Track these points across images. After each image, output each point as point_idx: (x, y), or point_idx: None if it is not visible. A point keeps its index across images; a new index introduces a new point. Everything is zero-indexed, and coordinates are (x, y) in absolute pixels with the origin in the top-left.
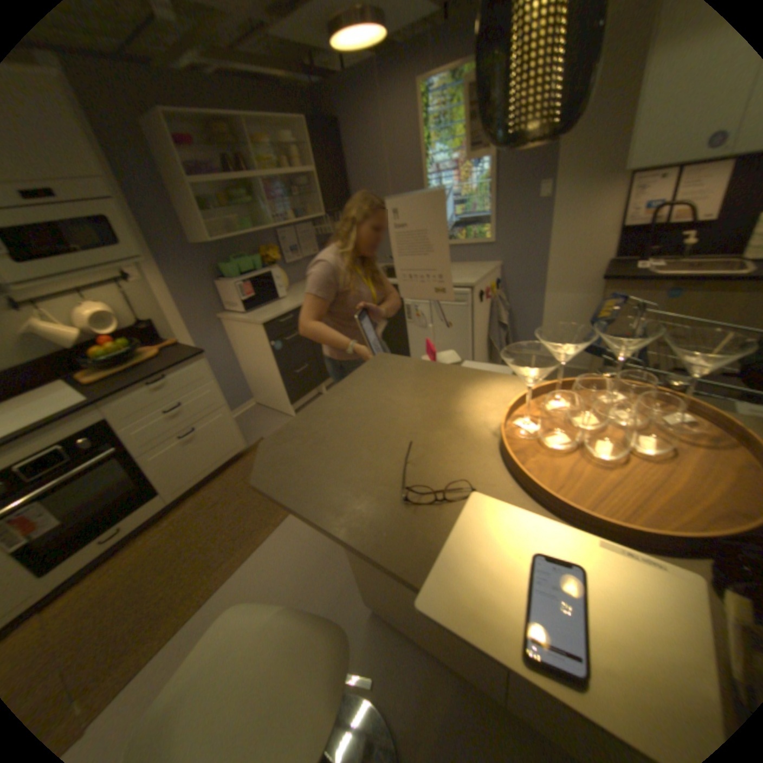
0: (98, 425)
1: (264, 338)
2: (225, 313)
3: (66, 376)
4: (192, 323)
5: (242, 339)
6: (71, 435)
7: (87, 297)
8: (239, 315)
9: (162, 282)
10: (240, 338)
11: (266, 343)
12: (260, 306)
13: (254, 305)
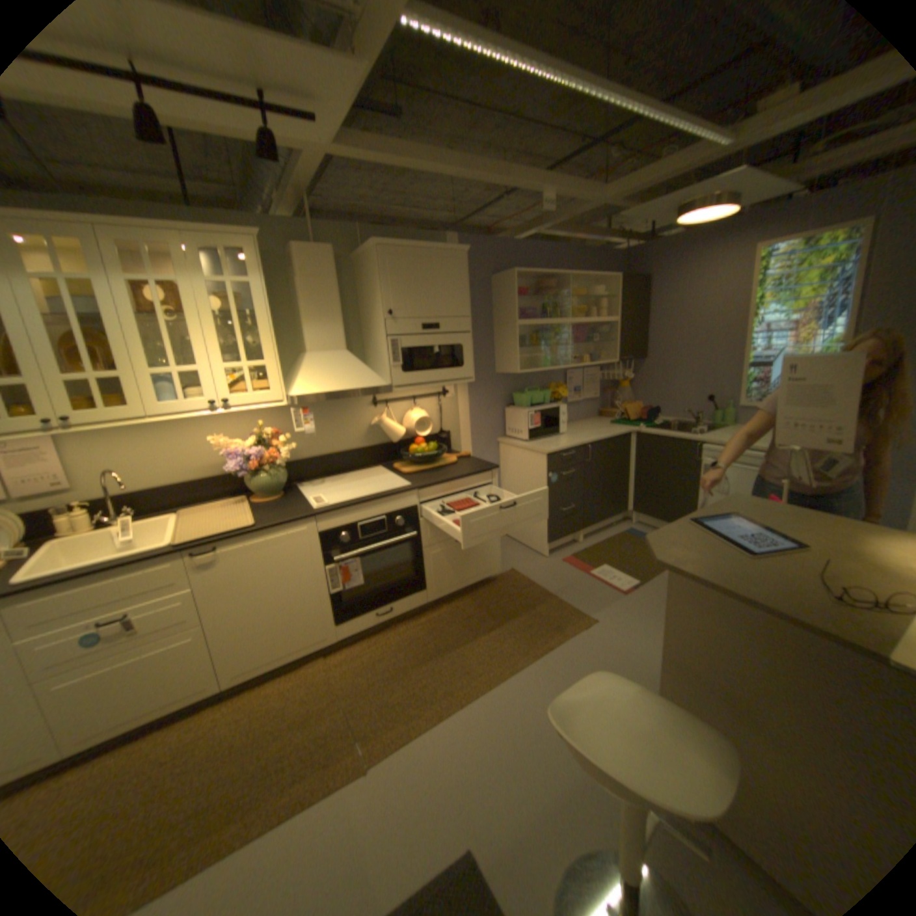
0: (413, 509)
1: (544, 468)
2: (506, 439)
3: (388, 465)
4: (478, 443)
5: (517, 466)
6: (395, 511)
7: (419, 405)
8: (522, 443)
9: (468, 402)
10: (515, 465)
11: (545, 474)
12: (542, 438)
13: (538, 435)
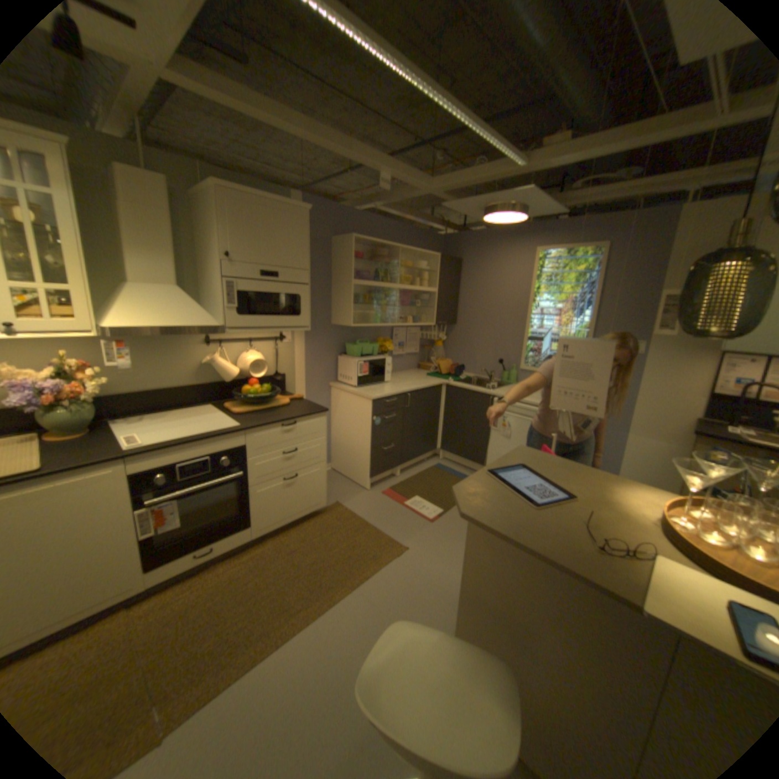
0: (241, 449)
1: (370, 412)
2: (338, 384)
3: (219, 404)
4: (312, 386)
5: (347, 409)
6: (221, 451)
7: (256, 348)
8: (352, 389)
9: (305, 349)
10: (345, 408)
11: (370, 417)
12: (369, 385)
13: (366, 383)
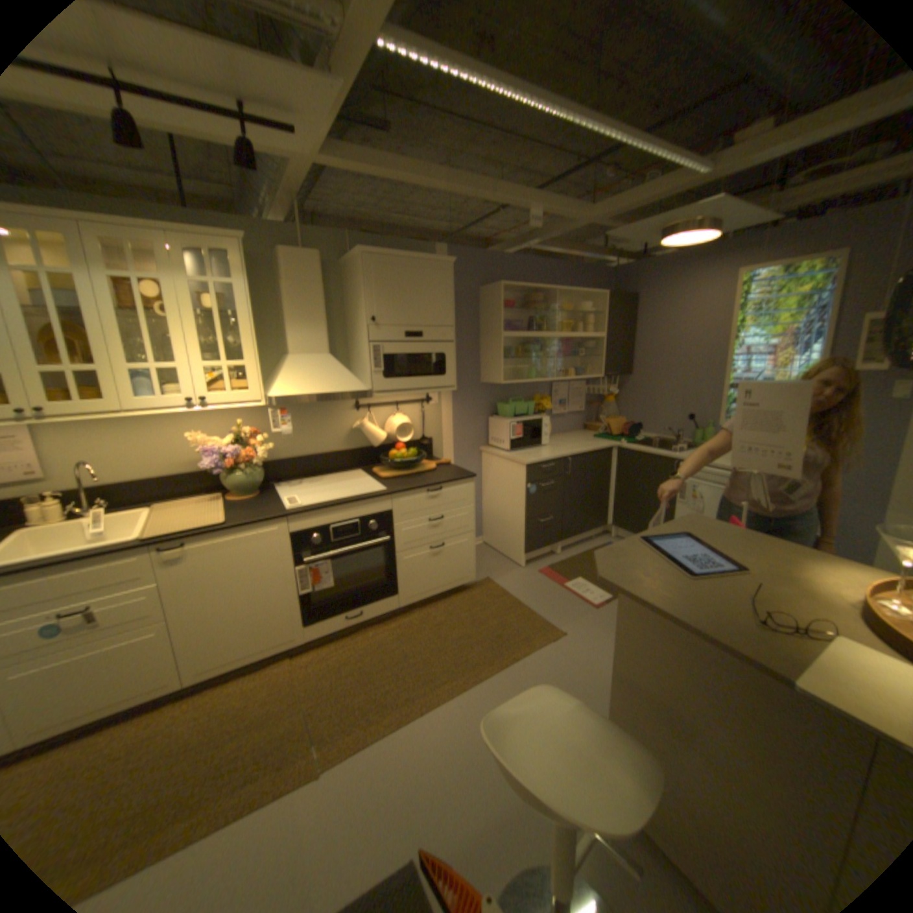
0: (387, 514)
1: (523, 479)
2: (489, 448)
3: (367, 469)
4: (460, 451)
5: (498, 475)
6: (369, 515)
7: (402, 411)
8: (504, 453)
9: (452, 411)
10: (495, 474)
11: (523, 485)
12: (523, 449)
13: (519, 446)
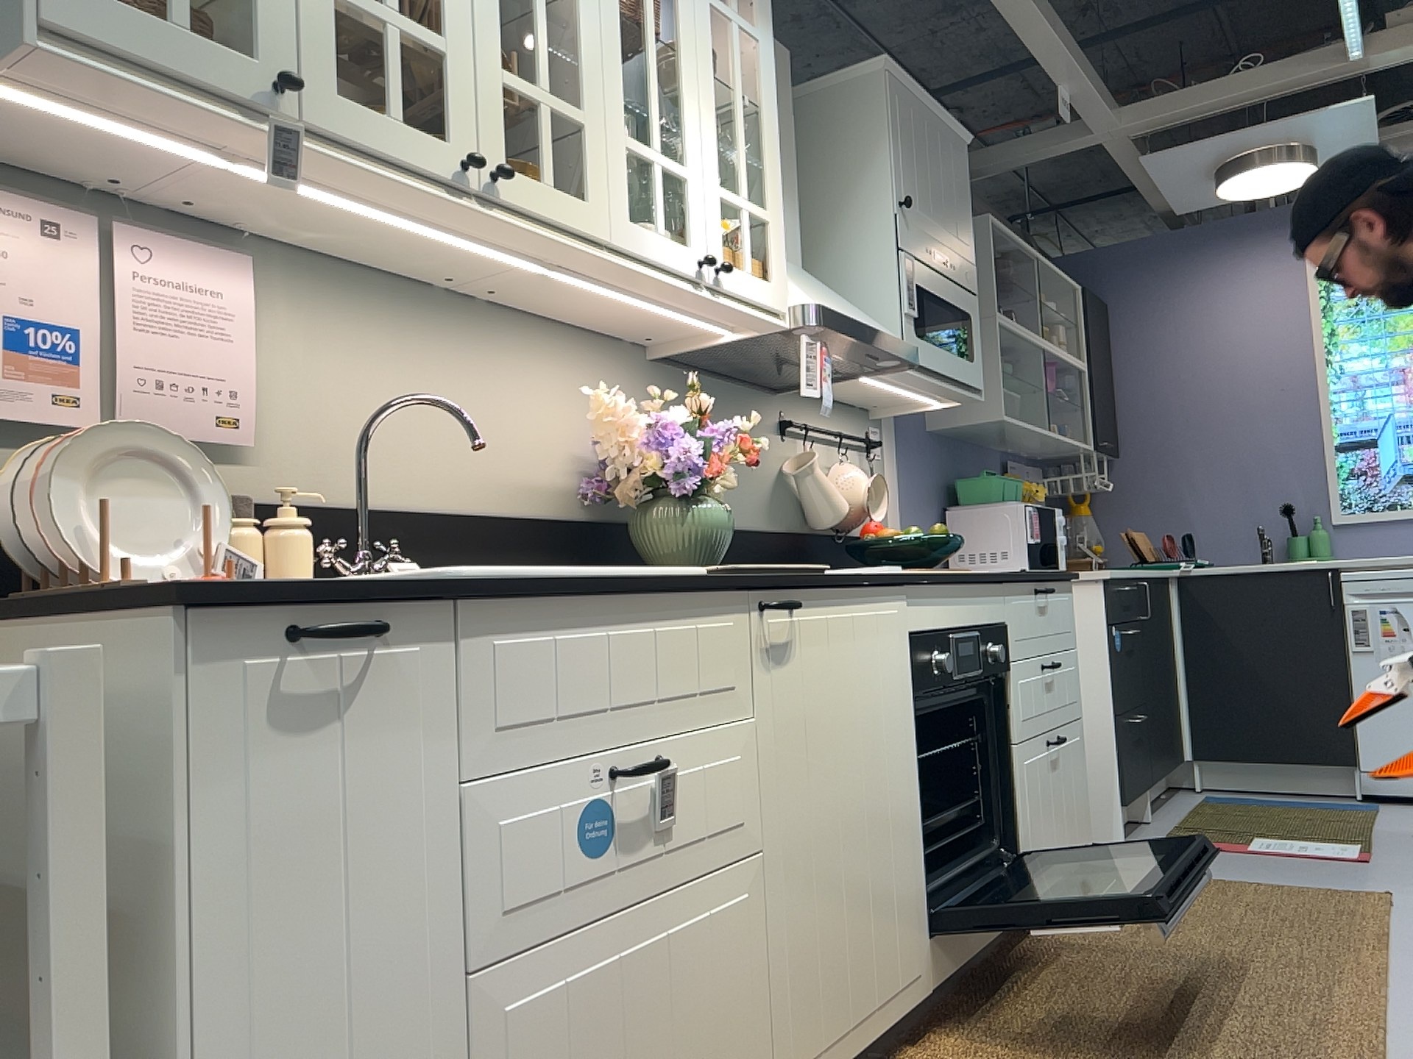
0: (1003, 631)
1: (1101, 615)
2: None
3: None
4: None
5: None
6: (977, 630)
7: (852, 456)
8: None
9: (901, 481)
10: None
11: (1103, 629)
12: None
13: (1039, 564)
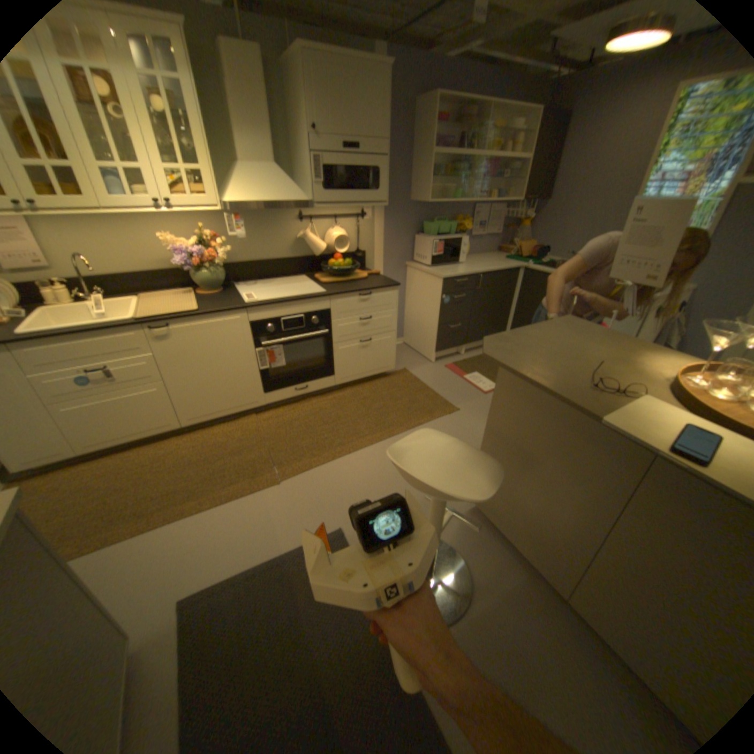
0: (326, 312)
1: (440, 290)
2: (413, 263)
3: (310, 275)
4: (389, 264)
5: (419, 287)
6: (312, 312)
7: (340, 224)
8: (426, 268)
9: (383, 226)
10: (417, 286)
11: (440, 296)
12: (443, 265)
13: (440, 262)
